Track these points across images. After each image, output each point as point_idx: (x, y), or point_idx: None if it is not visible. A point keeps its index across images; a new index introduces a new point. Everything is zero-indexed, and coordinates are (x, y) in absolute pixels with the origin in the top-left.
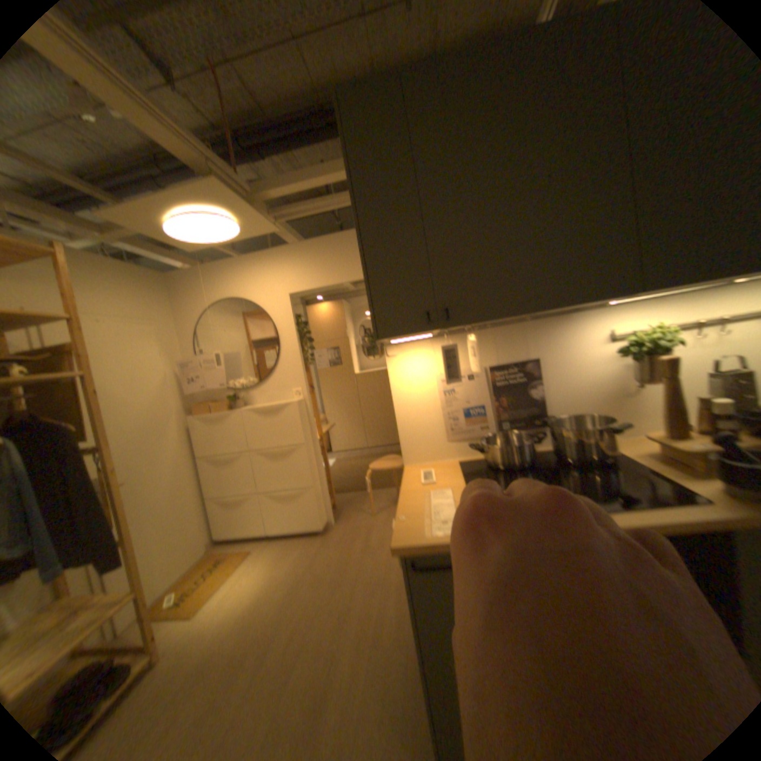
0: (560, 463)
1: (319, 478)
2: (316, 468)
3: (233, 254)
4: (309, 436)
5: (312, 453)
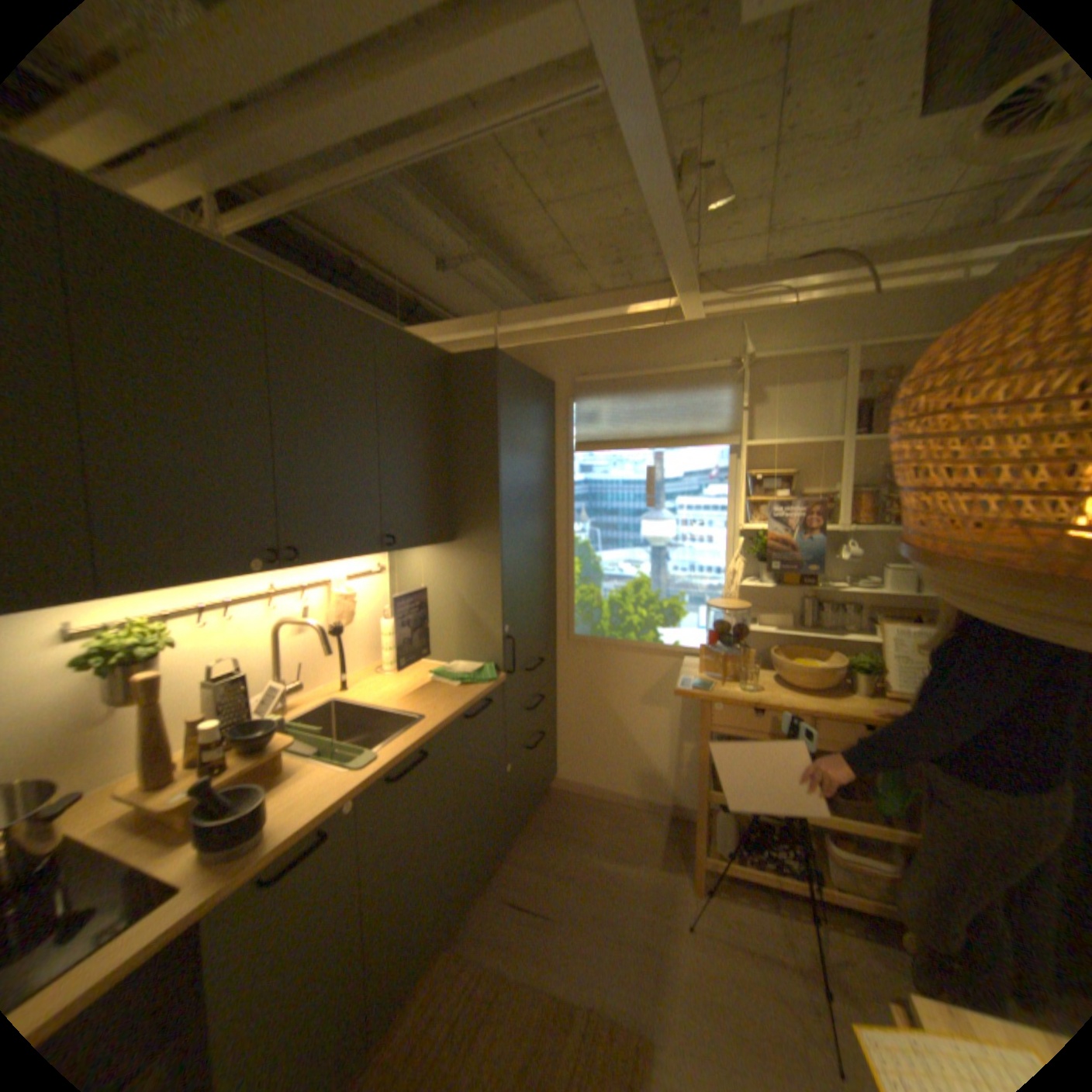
0: None
1: None
2: None
3: None
4: None
5: None
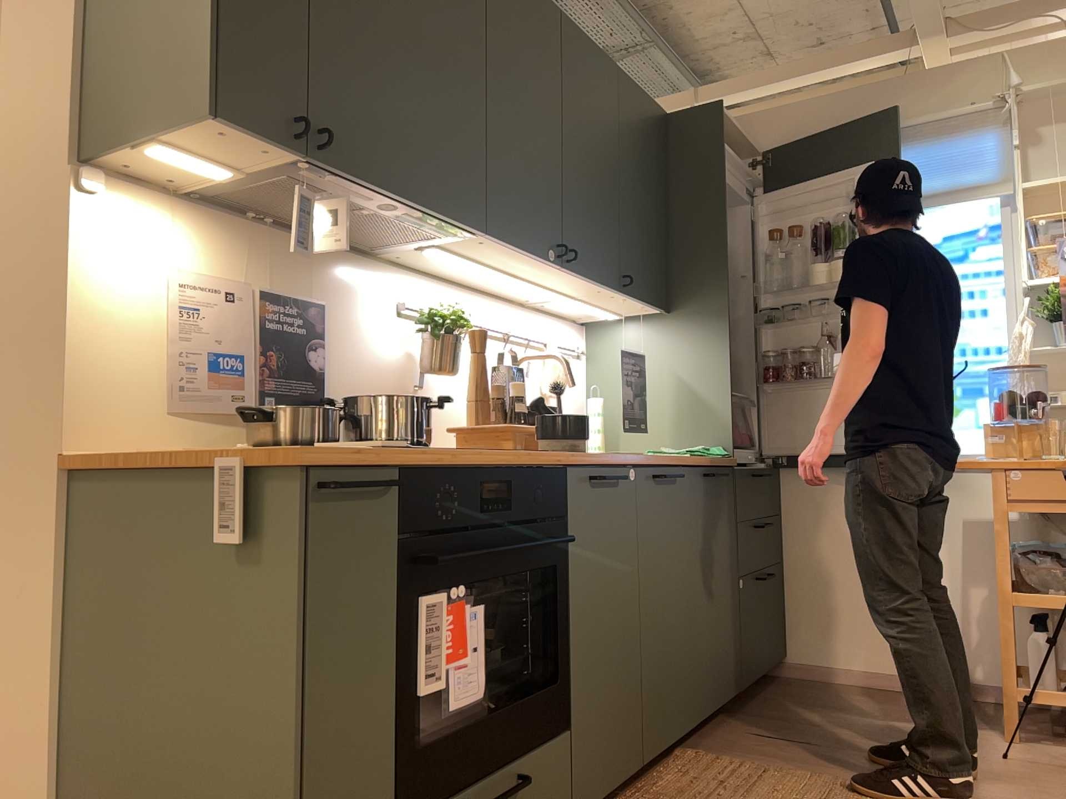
0: None
1: None
2: None
3: None
4: None
5: None
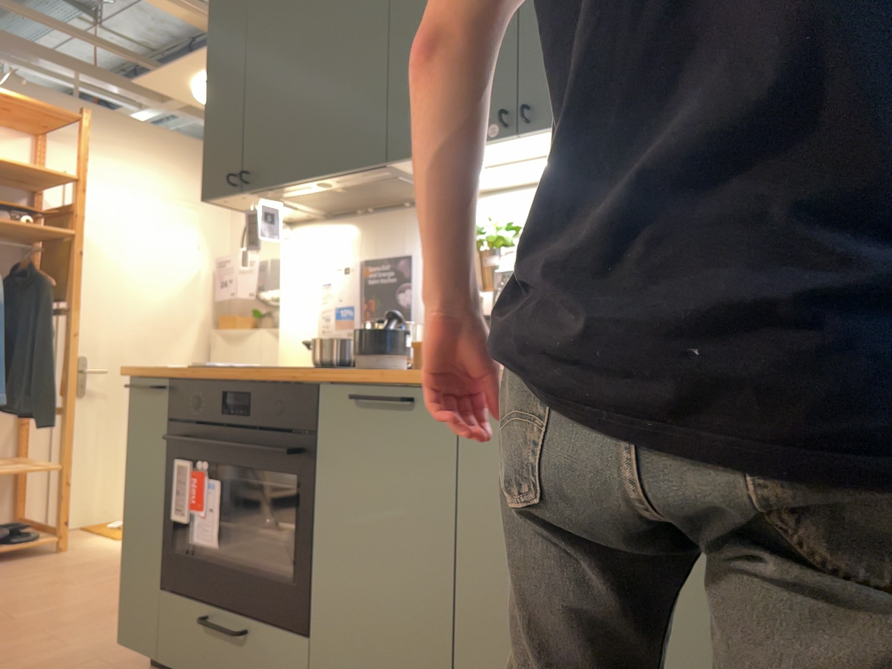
0: None
1: None
2: None
3: None
4: None
5: None
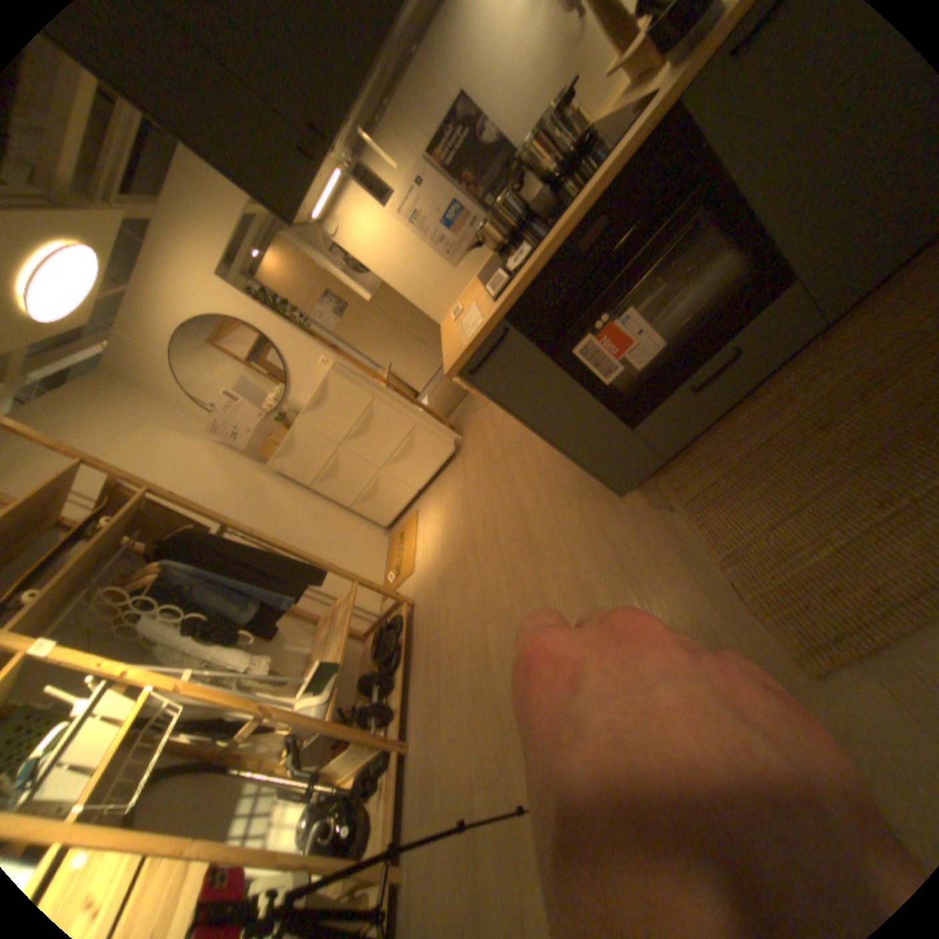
0: (550, 187)
1: (414, 413)
2: (404, 408)
3: (122, 286)
4: (371, 387)
5: (388, 399)
